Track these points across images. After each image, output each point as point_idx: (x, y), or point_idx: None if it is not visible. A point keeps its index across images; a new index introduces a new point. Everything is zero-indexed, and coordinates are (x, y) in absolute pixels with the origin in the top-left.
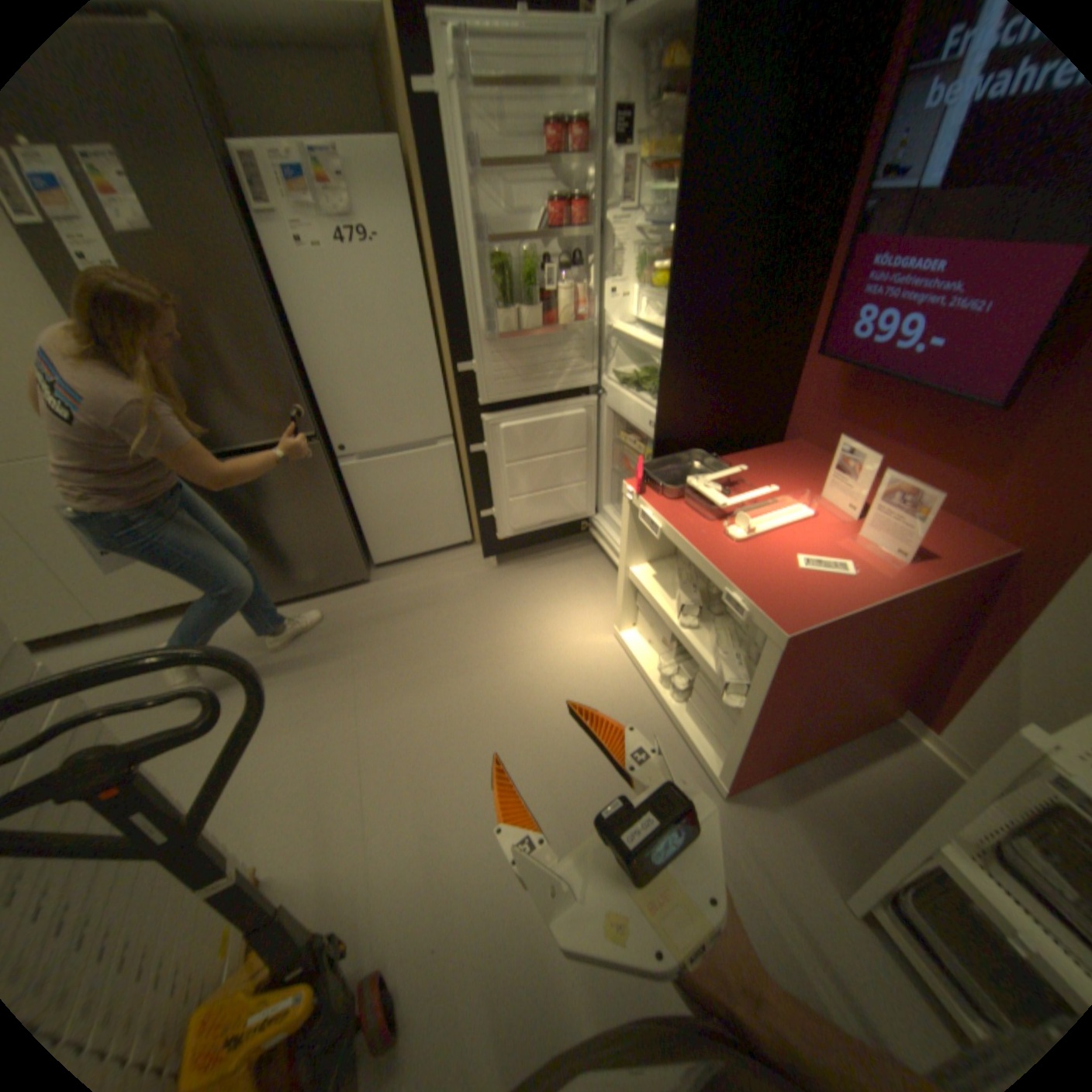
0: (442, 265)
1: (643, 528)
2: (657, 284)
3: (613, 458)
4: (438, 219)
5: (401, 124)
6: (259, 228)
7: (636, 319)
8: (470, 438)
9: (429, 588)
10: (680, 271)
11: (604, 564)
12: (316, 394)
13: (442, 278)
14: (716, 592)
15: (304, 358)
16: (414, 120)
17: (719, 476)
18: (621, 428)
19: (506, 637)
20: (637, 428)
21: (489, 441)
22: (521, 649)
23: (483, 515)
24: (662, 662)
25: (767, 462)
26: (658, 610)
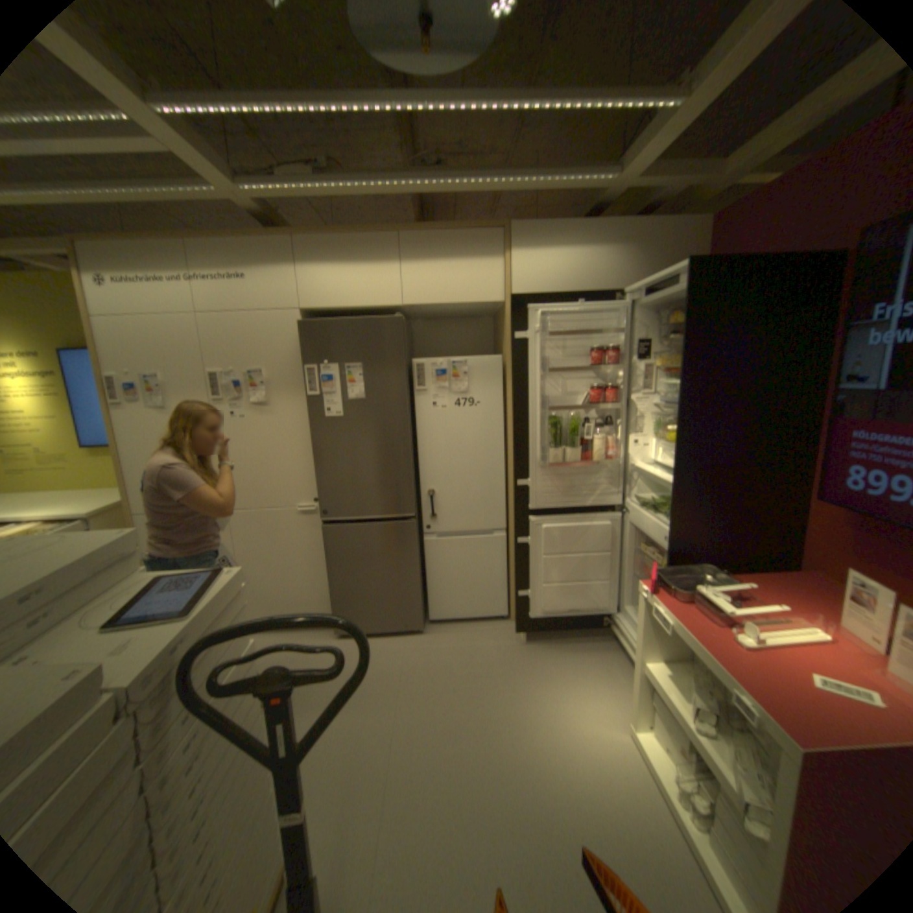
0: (516, 420)
1: (659, 627)
2: (671, 439)
3: (635, 564)
4: (518, 396)
5: (504, 349)
6: (415, 397)
7: (654, 461)
8: (518, 532)
9: (467, 648)
10: (685, 433)
11: (625, 662)
12: (421, 490)
13: (515, 427)
14: (734, 704)
15: (420, 467)
16: (513, 349)
17: (729, 589)
18: (642, 540)
19: (526, 710)
20: (656, 542)
21: (532, 535)
22: (538, 725)
23: (520, 594)
24: (680, 775)
25: (781, 586)
26: (673, 711)
